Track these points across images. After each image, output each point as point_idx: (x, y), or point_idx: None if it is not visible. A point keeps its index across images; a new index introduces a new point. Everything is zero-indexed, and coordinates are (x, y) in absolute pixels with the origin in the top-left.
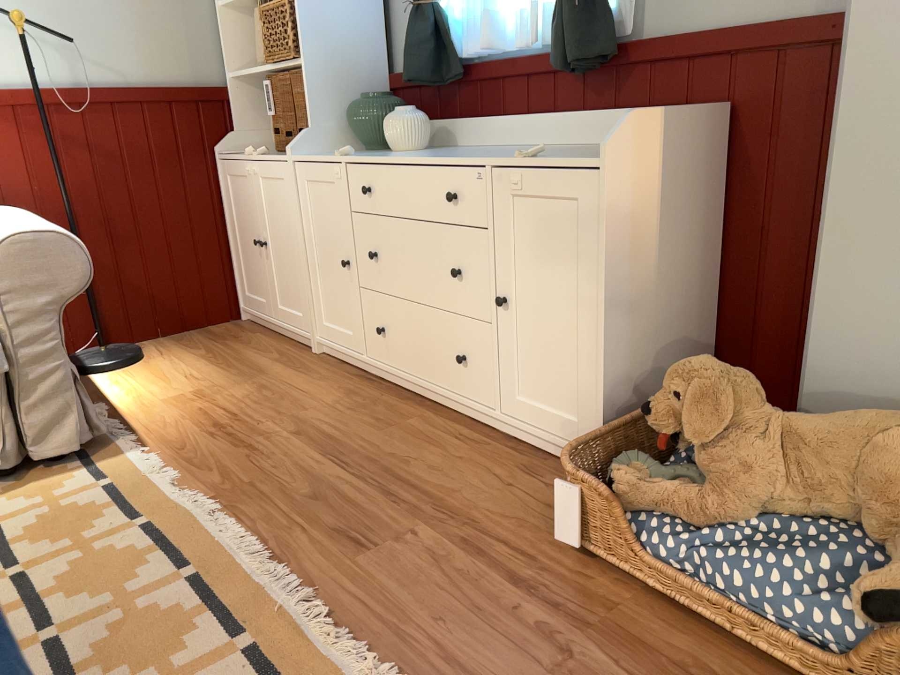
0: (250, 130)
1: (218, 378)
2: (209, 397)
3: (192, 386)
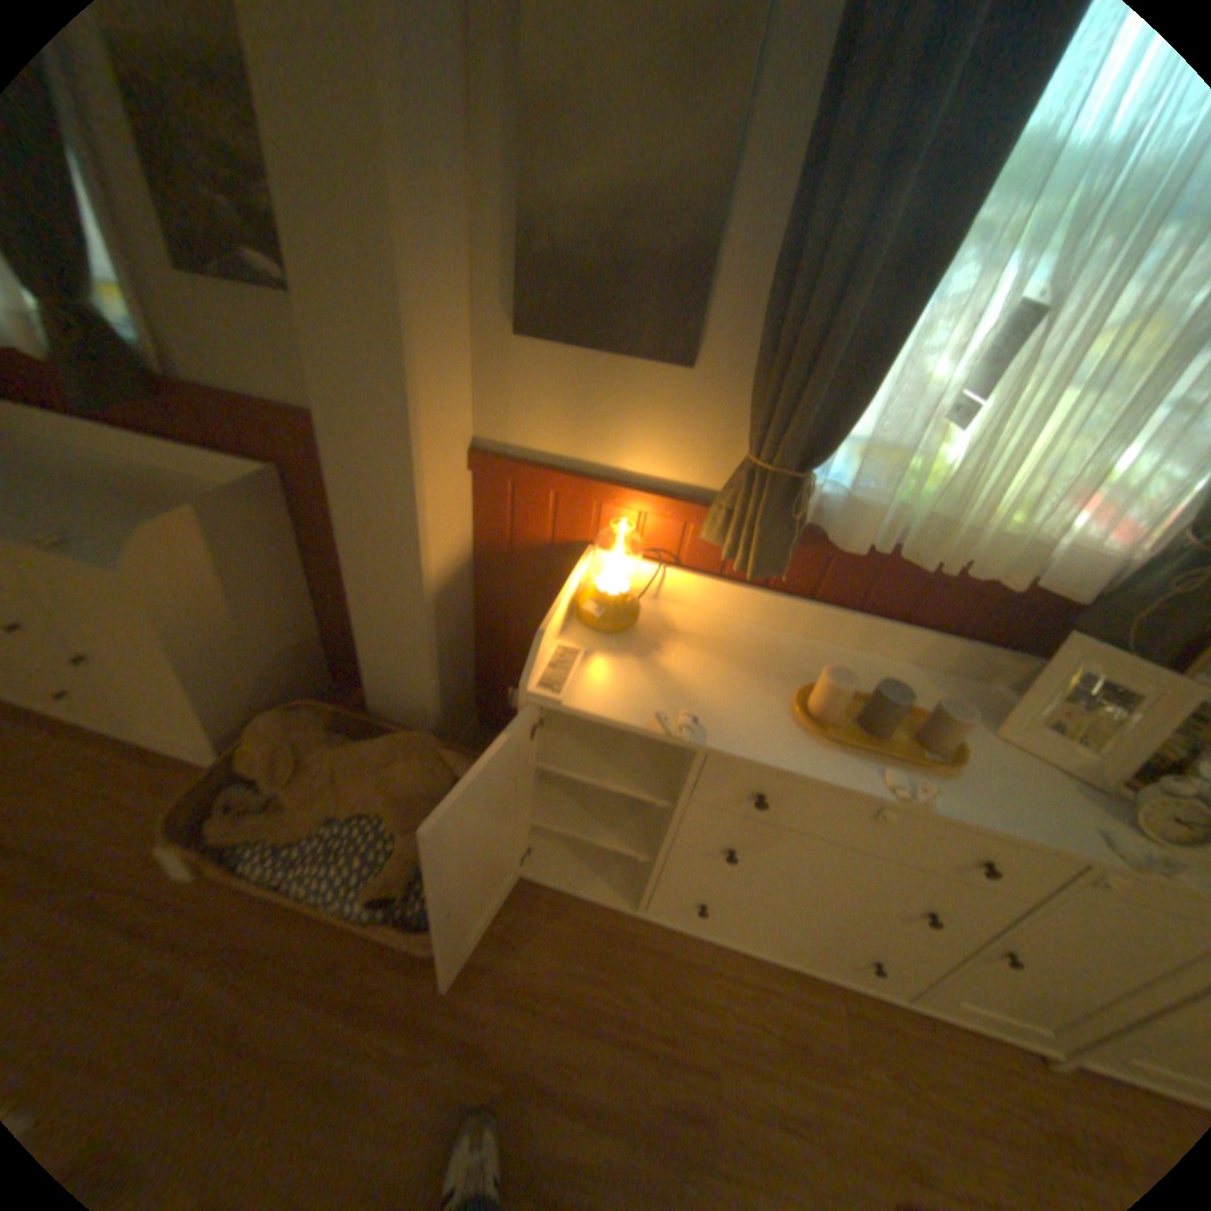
0: None
1: None
2: None
3: None
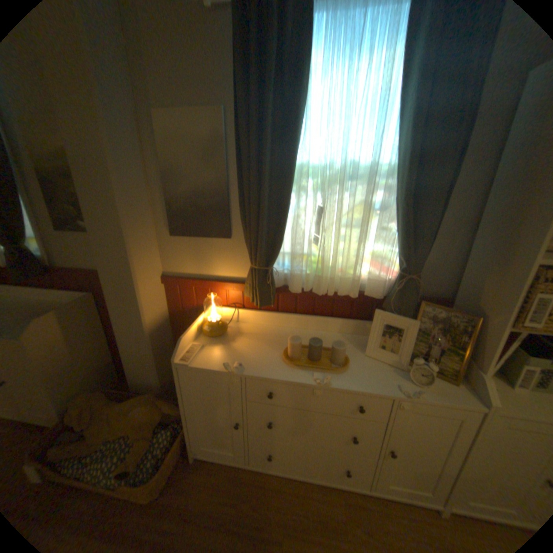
0: None
1: None
2: None
3: None
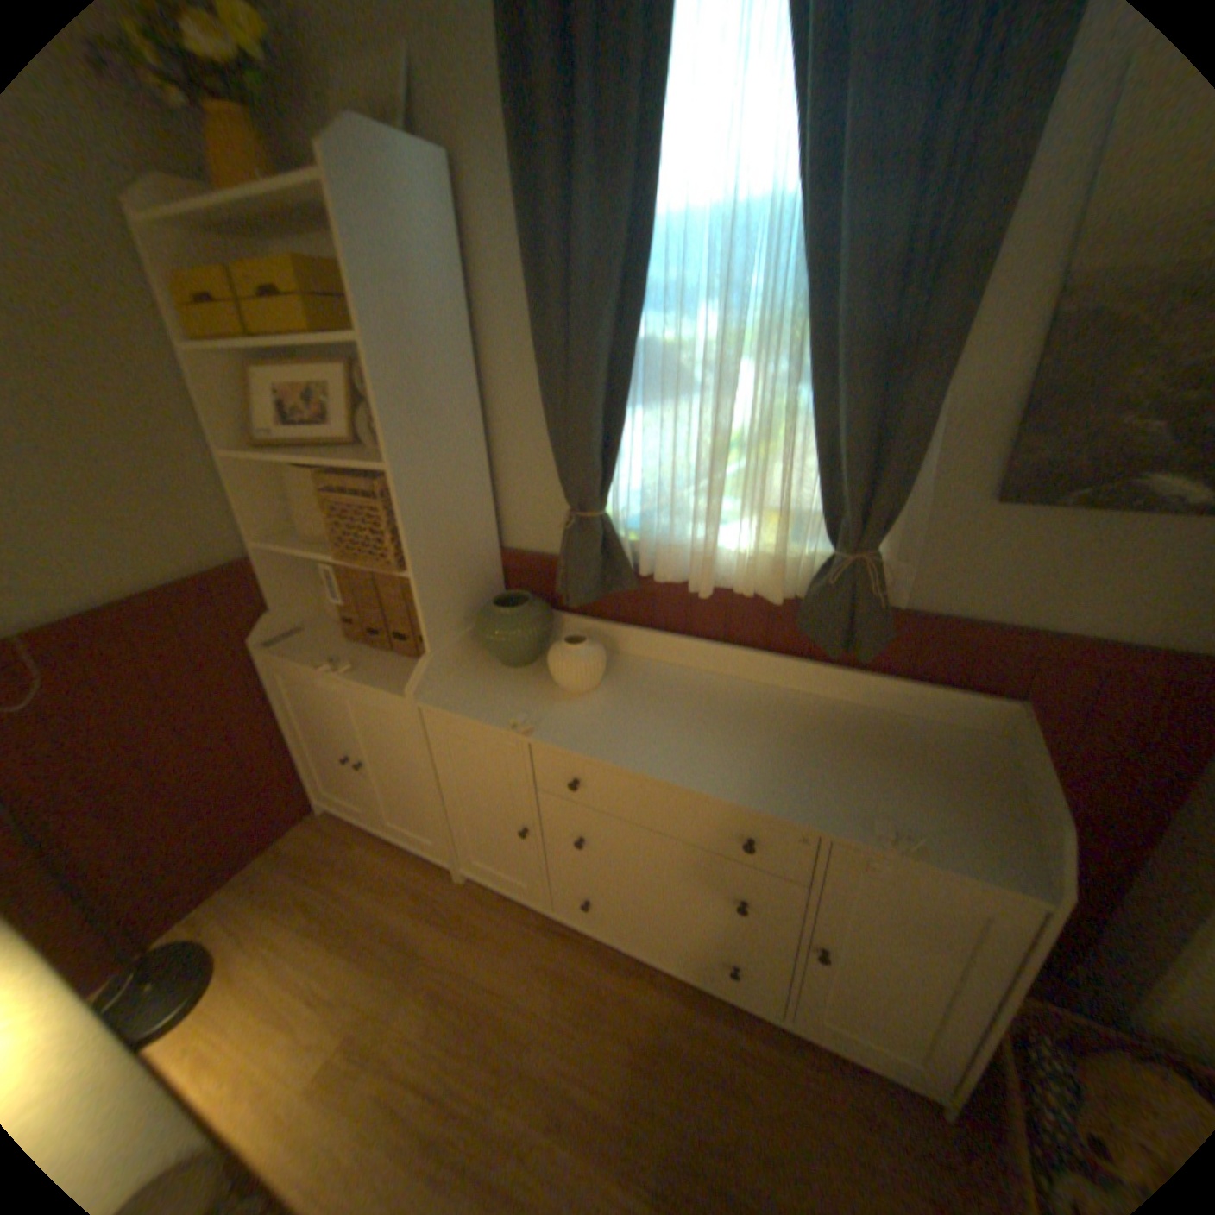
0: (290, 601)
1: (359, 992)
2: (372, 1057)
3: (329, 1031)
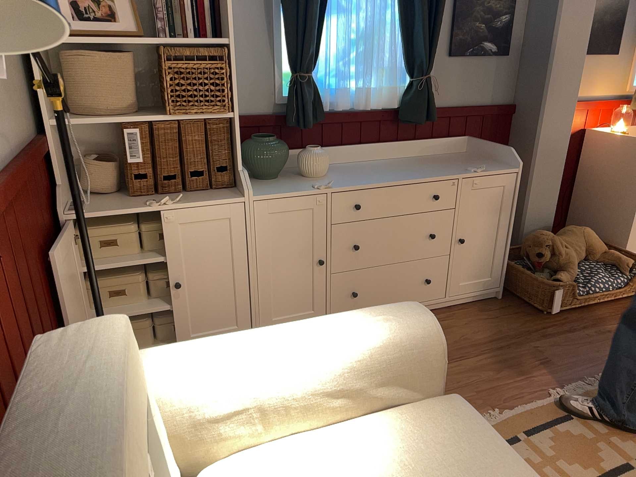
0: (64, 180)
1: None
2: None
3: None
